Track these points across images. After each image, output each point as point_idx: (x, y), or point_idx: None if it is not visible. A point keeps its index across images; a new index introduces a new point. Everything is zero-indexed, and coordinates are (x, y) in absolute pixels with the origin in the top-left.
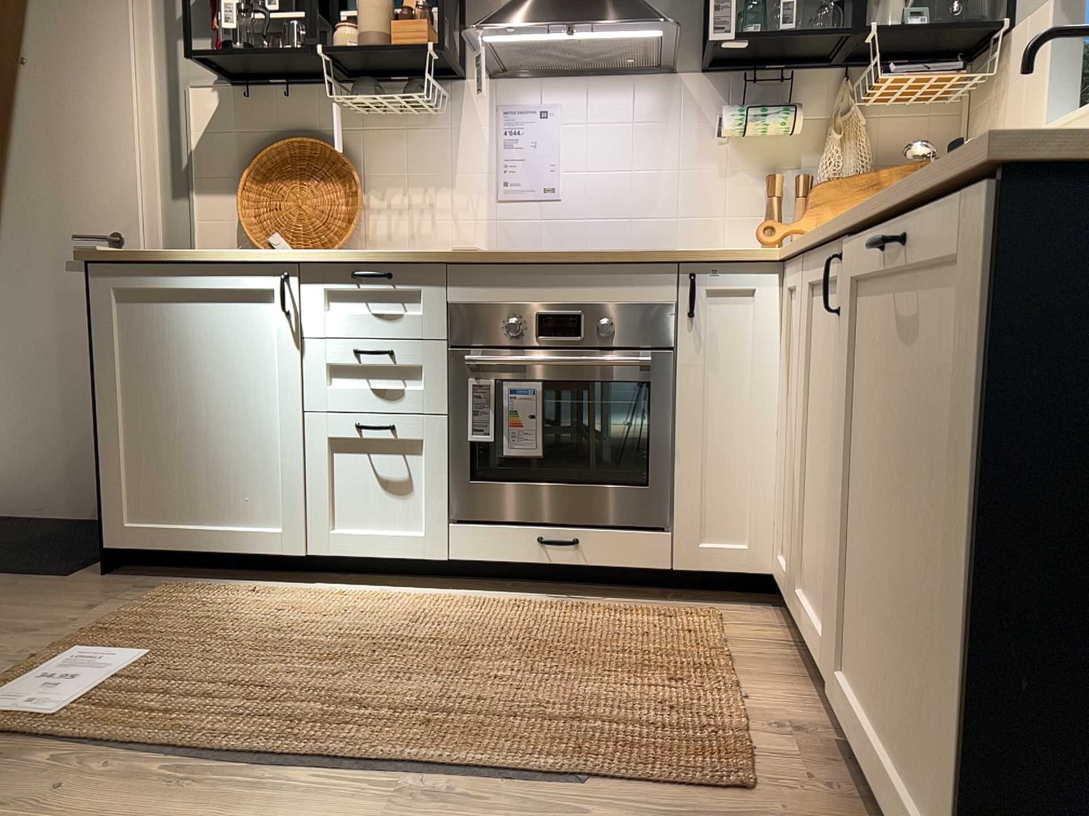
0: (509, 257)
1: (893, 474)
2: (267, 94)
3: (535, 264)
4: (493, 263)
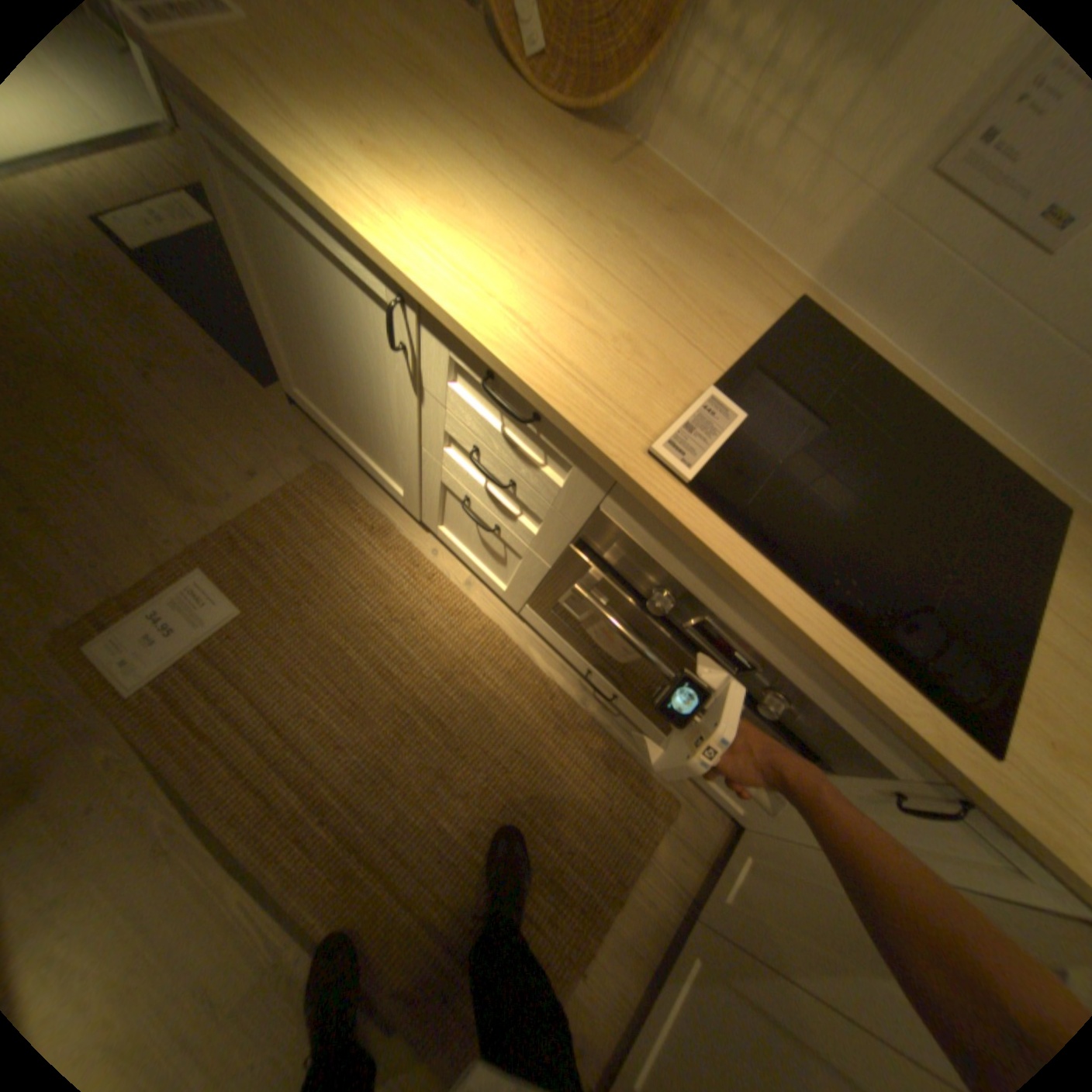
0: (716, 564)
1: None
2: None
3: (749, 597)
4: (688, 541)
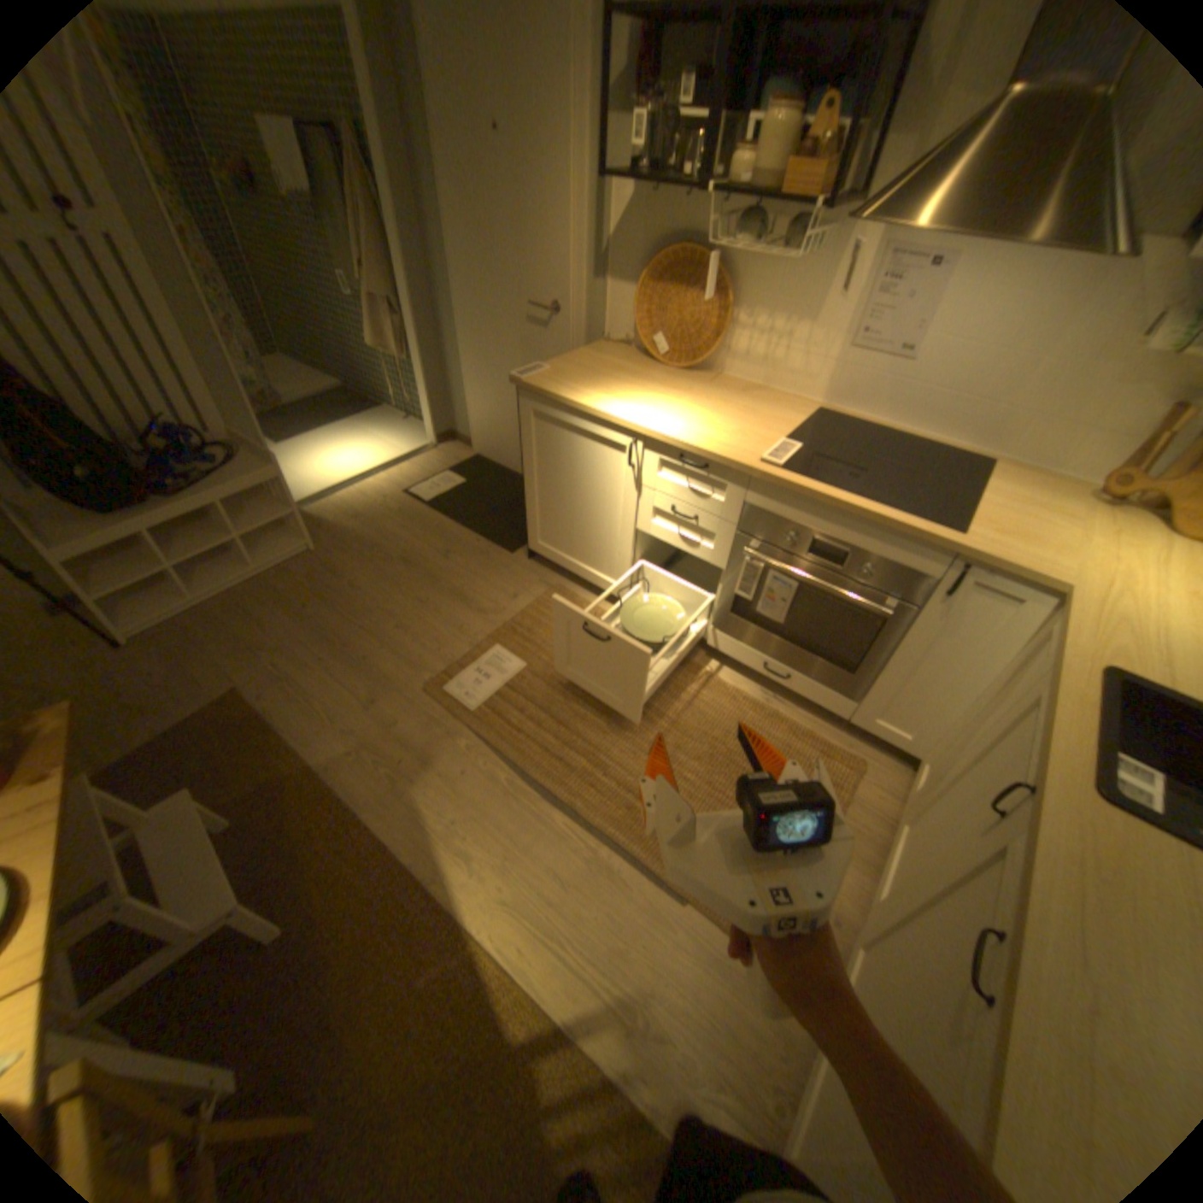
0: (803, 491)
1: (916, 985)
2: (675, 189)
3: (824, 503)
4: (789, 489)
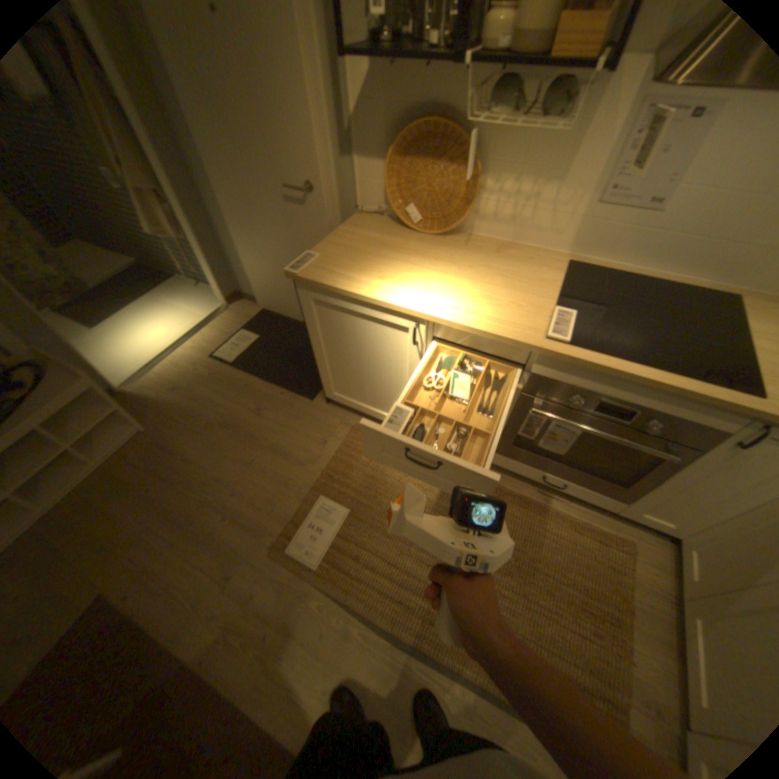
0: (597, 367)
1: None
2: (412, 58)
3: (617, 375)
4: (579, 364)
